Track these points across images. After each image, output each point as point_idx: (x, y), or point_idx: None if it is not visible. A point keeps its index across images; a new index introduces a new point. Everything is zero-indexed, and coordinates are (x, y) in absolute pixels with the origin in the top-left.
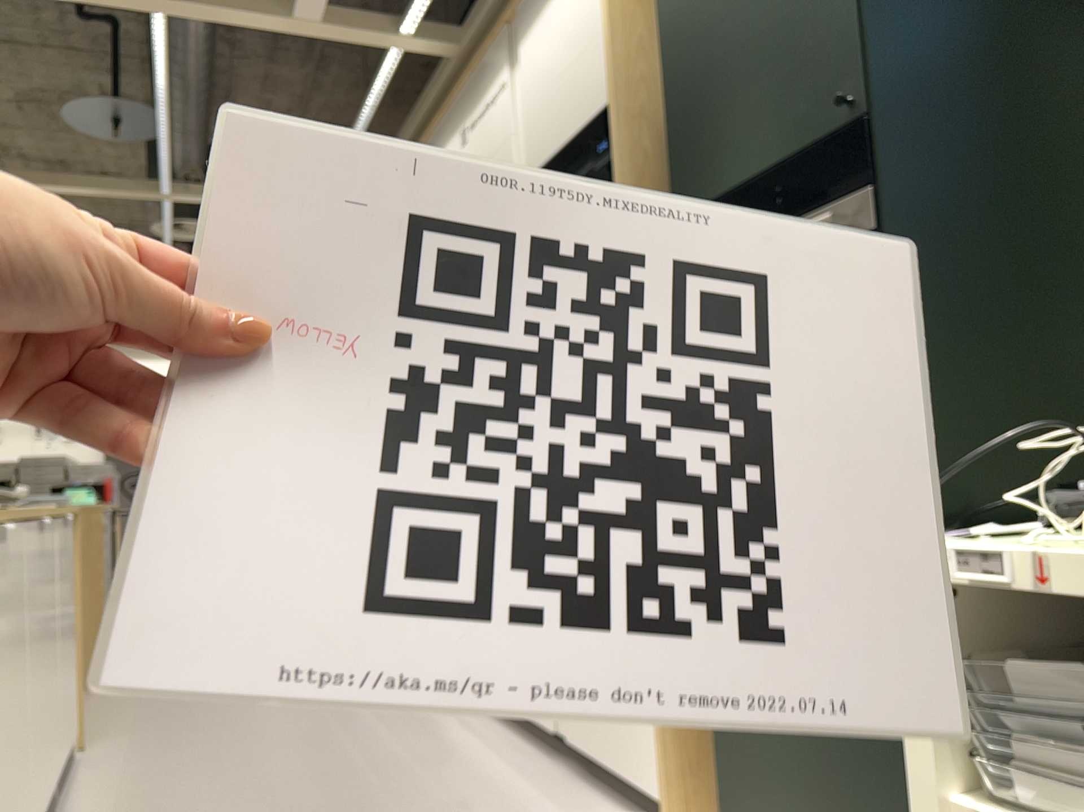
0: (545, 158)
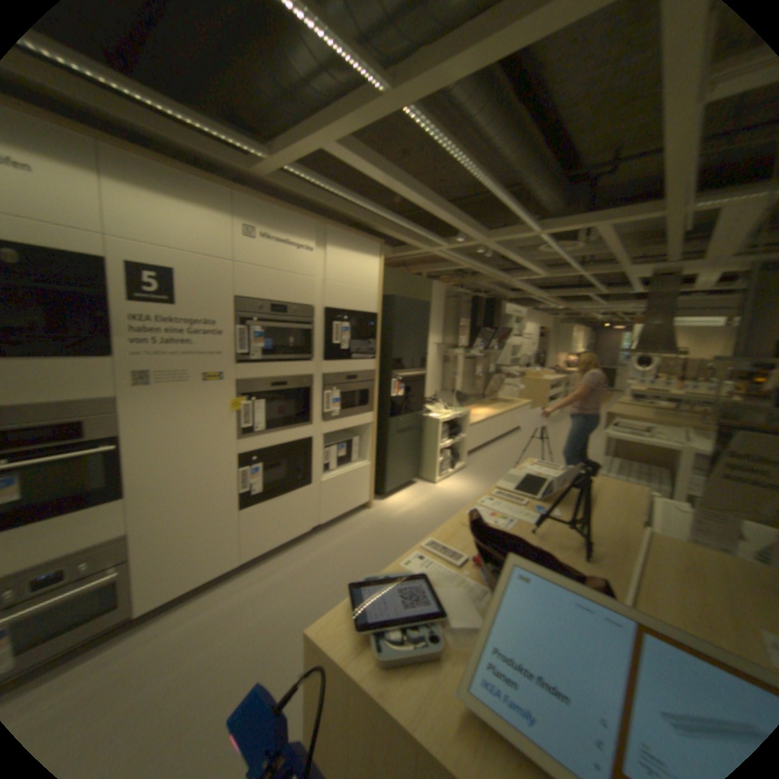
0: (341, 307)
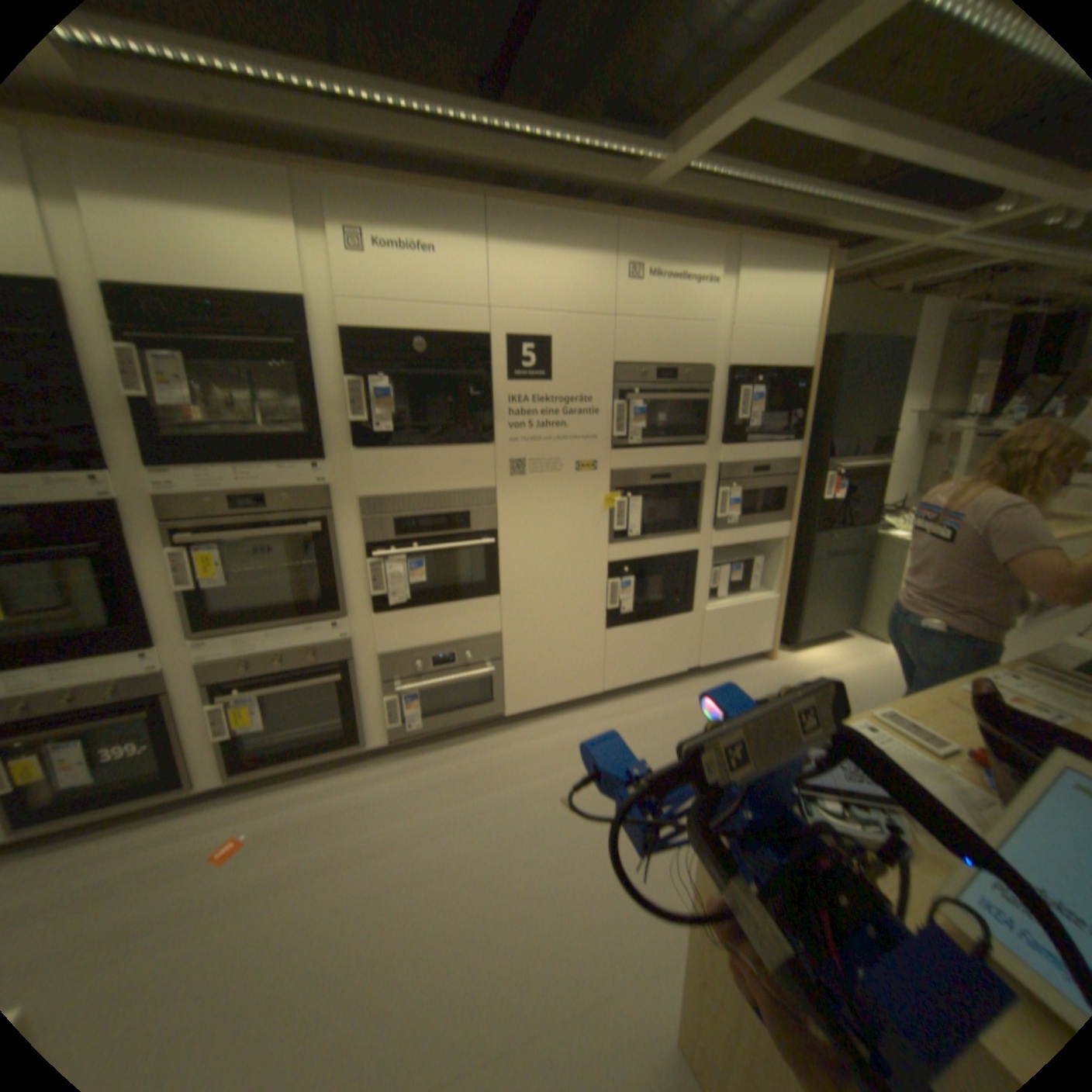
0: (751, 362)
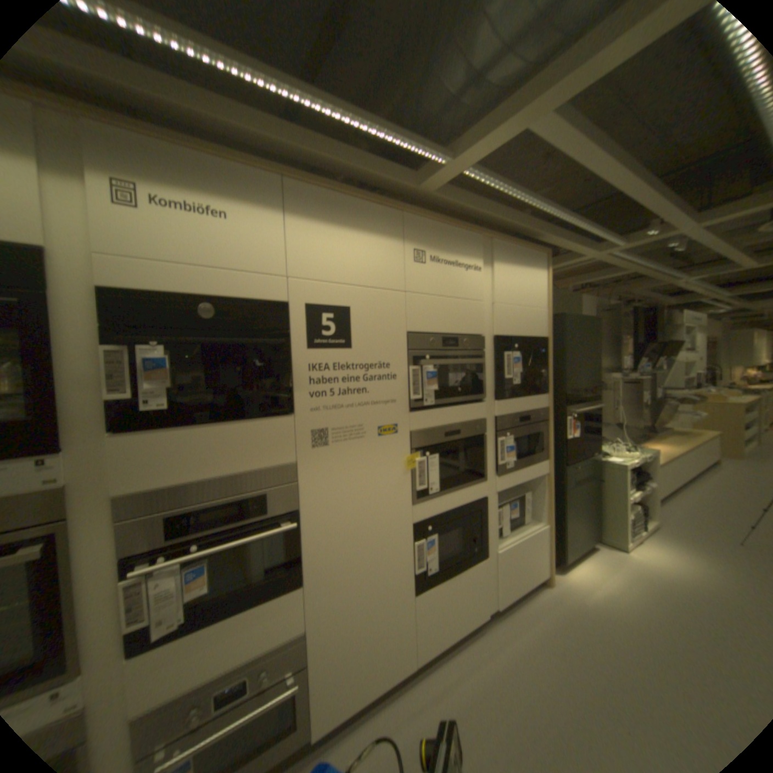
0: (509, 334)
